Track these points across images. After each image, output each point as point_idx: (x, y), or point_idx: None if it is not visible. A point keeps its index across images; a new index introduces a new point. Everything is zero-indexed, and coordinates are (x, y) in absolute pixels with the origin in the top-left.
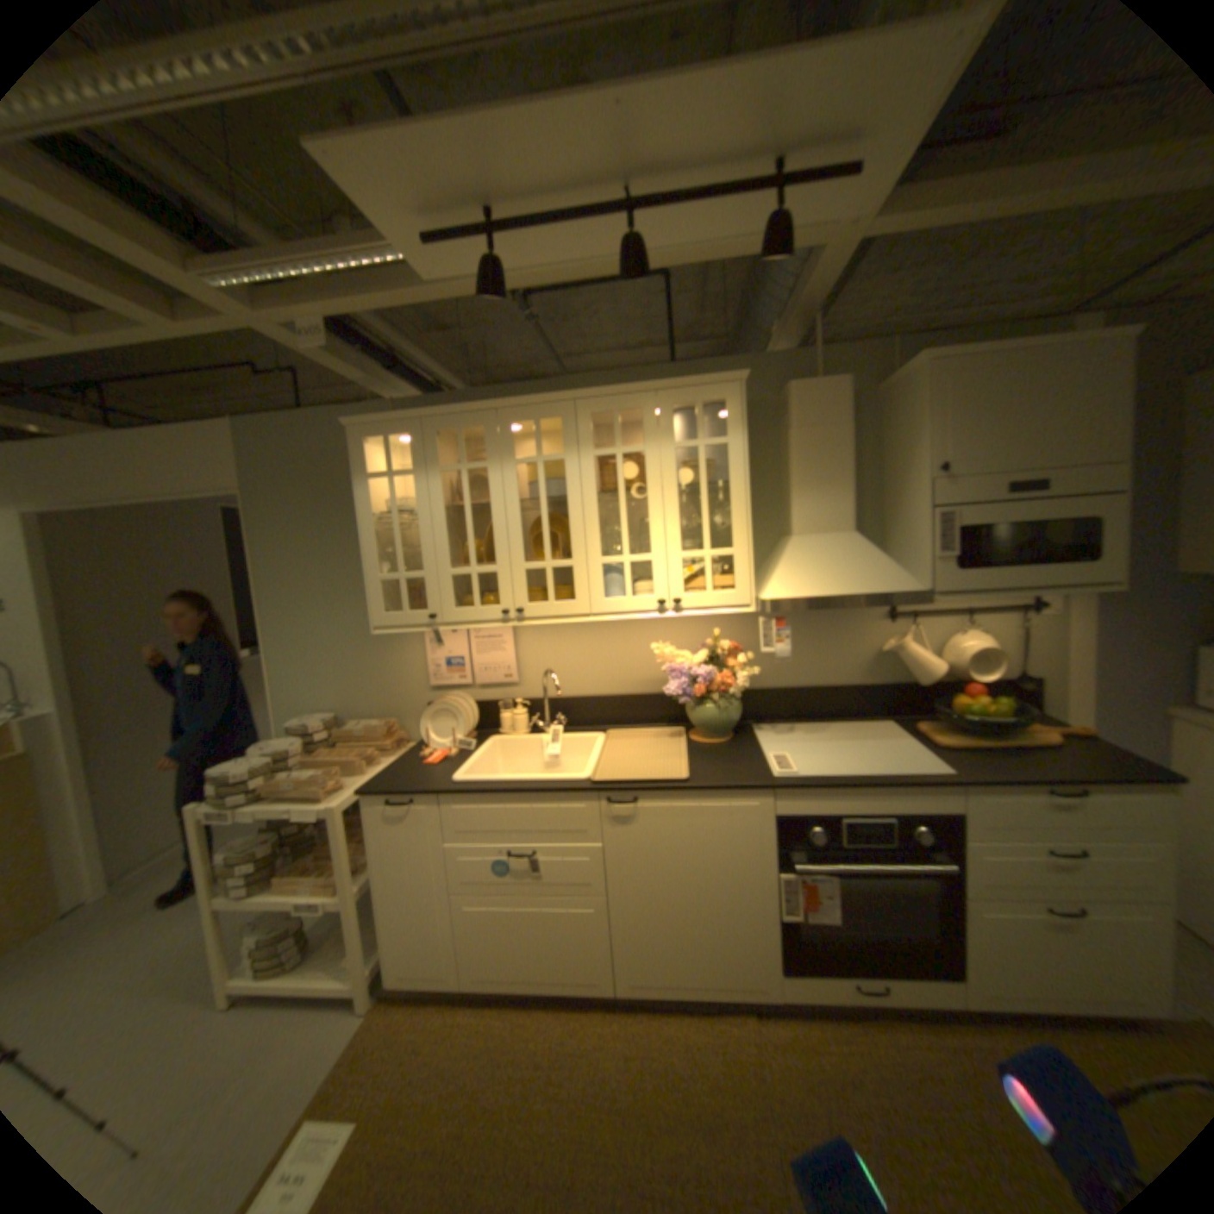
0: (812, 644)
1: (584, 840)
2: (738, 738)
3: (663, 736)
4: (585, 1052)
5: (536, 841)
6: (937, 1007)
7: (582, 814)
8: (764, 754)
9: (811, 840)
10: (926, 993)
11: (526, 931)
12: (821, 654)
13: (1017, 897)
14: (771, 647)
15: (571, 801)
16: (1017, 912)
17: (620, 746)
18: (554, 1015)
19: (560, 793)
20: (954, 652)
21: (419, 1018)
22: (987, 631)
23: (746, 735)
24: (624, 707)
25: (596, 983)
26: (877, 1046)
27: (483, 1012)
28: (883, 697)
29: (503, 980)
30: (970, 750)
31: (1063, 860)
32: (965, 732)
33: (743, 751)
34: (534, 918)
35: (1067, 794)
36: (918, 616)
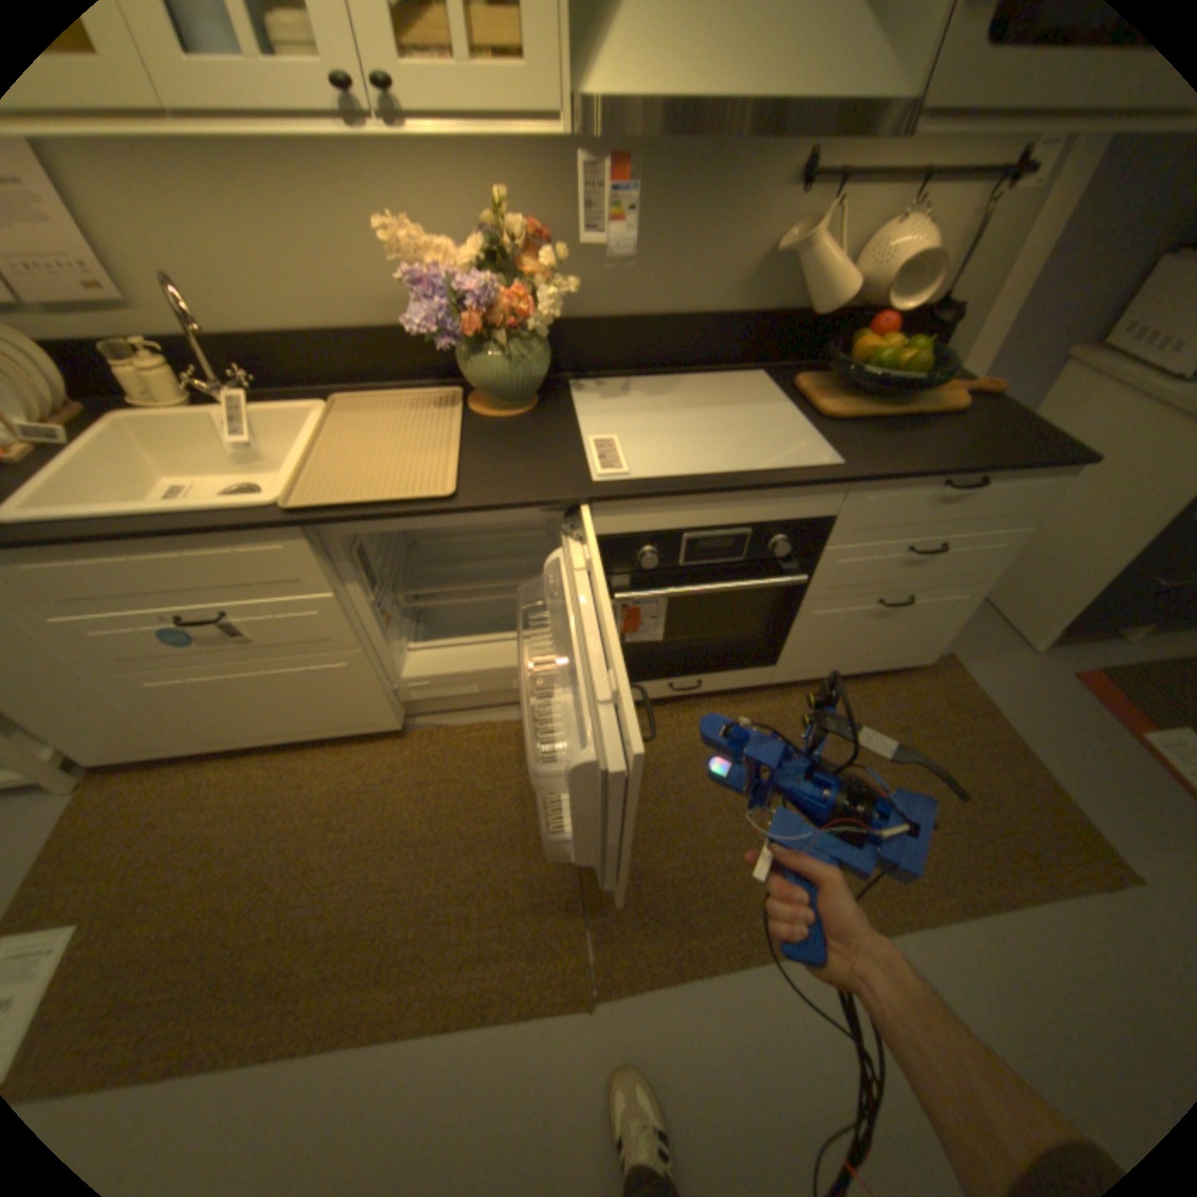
0: (669, 228)
1: (297, 589)
2: (543, 403)
3: (425, 402)
4: (370, 783)
5: (214, 597)
6: (741, 684)
7: (277, 556)
8: (580, 433)
9: (635, 558)
10: (733, 676)
11: (254, 693)
12: (680, 251)
13: (854, 591)
14: (600, 232)
15: (249, 540)
16: (847, 603)
17: (349, 425)
18: (332, 747)
19: (220, 530)
20: (876, 252)
21: (151, 780)
22: (931, 214)
23: (556, 397)
24: (353, 350)
25: (372, 721)
26: (678, 722)
27: (239, 759)
28: (756, 330)
29: (247, 736)
30: (856, 415)
31: (919, 554)
32: (854, 386)
33: (548, 427)
34: (259, 680)
35: (963, 481)
36: (845, 176)
